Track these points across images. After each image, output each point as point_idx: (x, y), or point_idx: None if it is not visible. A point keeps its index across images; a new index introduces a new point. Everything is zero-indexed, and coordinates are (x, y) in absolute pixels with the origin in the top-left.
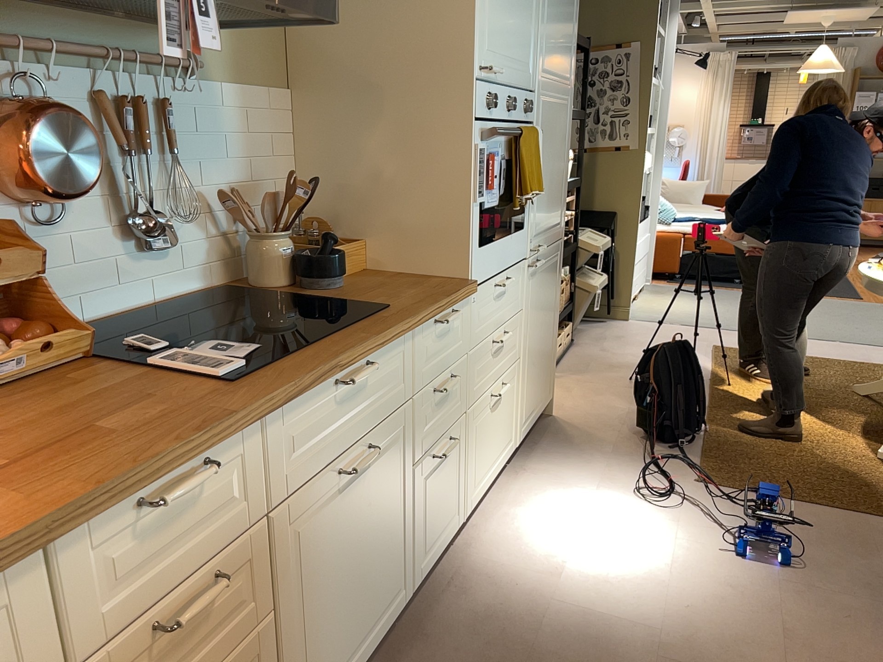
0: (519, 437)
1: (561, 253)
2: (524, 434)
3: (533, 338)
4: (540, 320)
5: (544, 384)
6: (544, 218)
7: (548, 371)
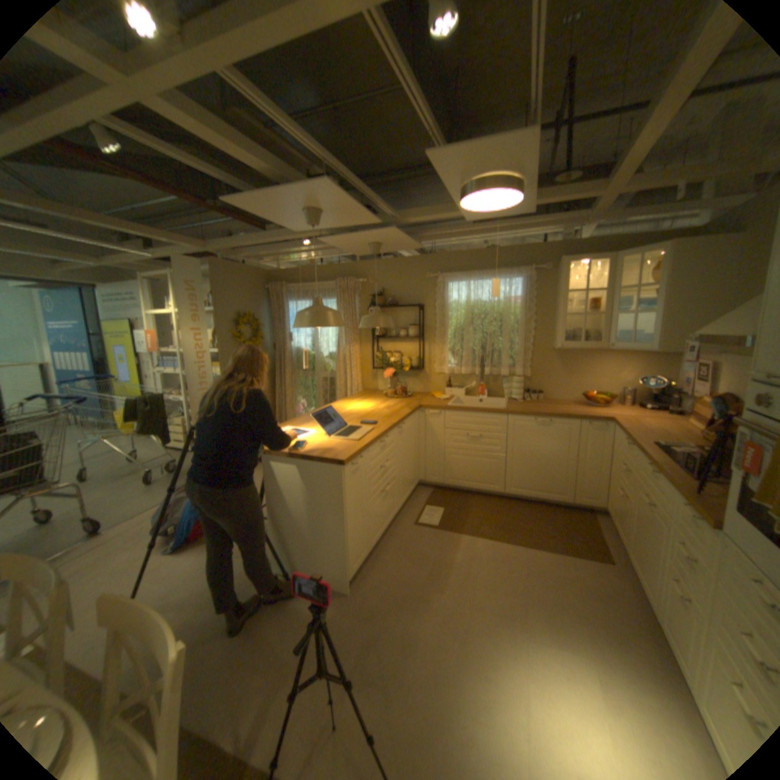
0: None
1: None
2: None
3: None
4: None
5: None
6: None
7: None
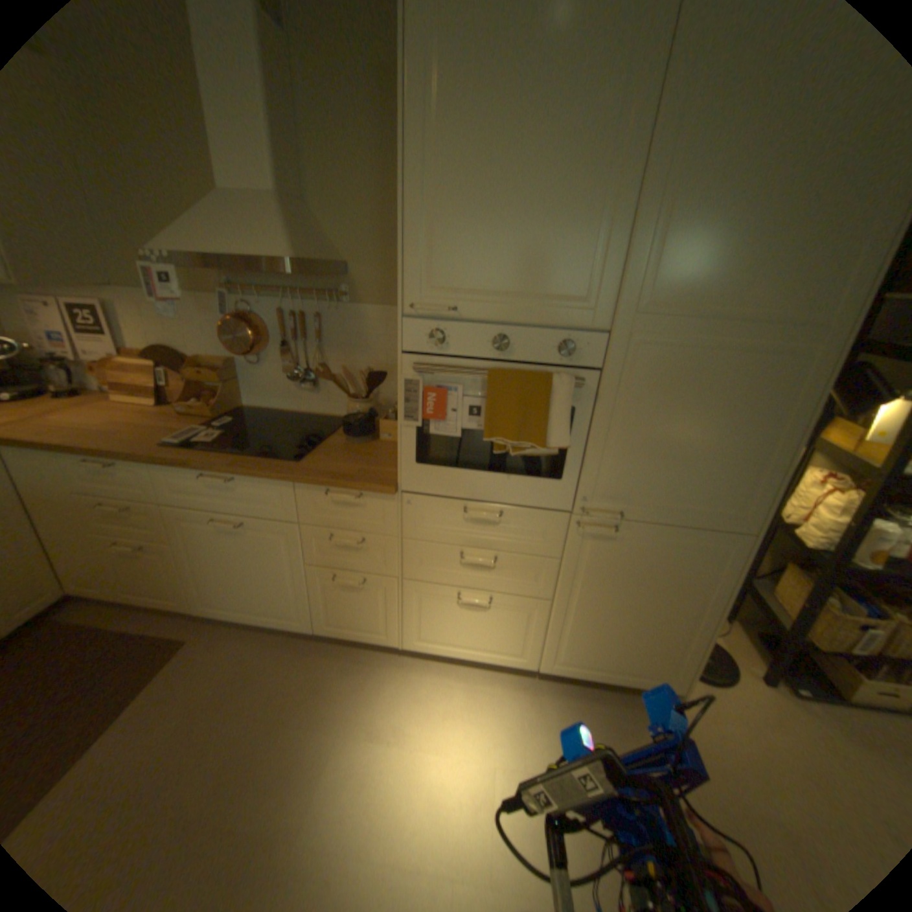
0: (546, 669)
1: (746, 553)
2: (566, 676)
3: (600, 602)
4: (631, 596)
5: (650, 668)
6: (653, 488)
7: (667, 661)
